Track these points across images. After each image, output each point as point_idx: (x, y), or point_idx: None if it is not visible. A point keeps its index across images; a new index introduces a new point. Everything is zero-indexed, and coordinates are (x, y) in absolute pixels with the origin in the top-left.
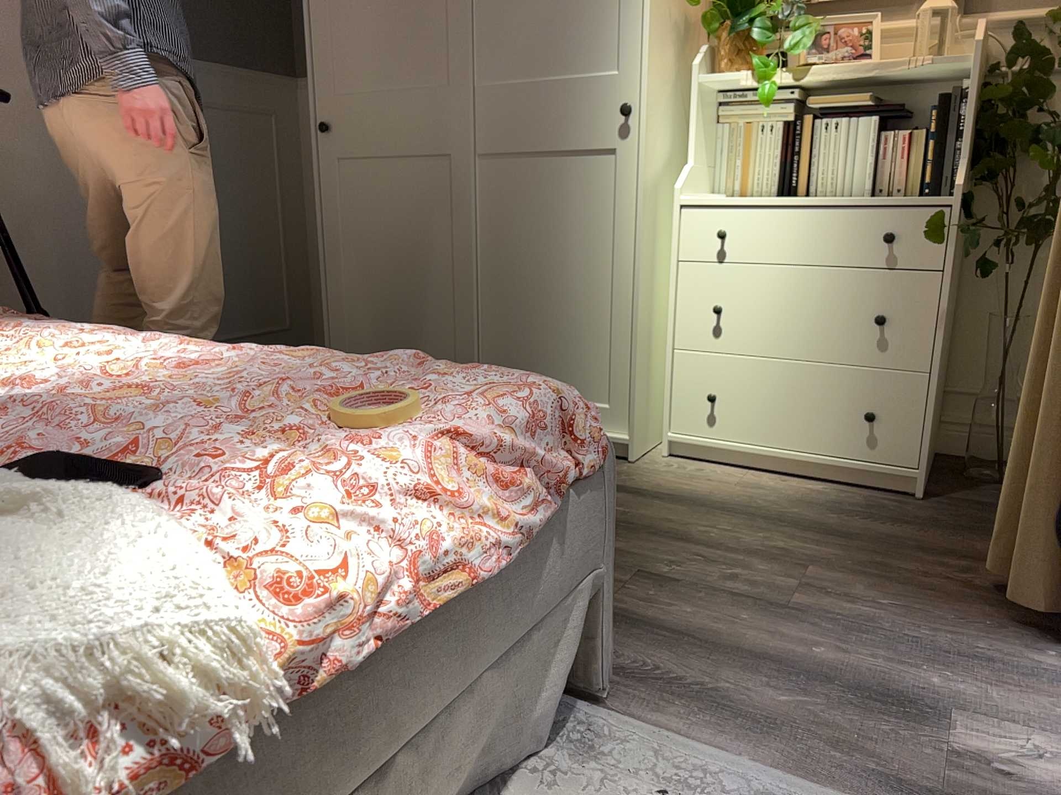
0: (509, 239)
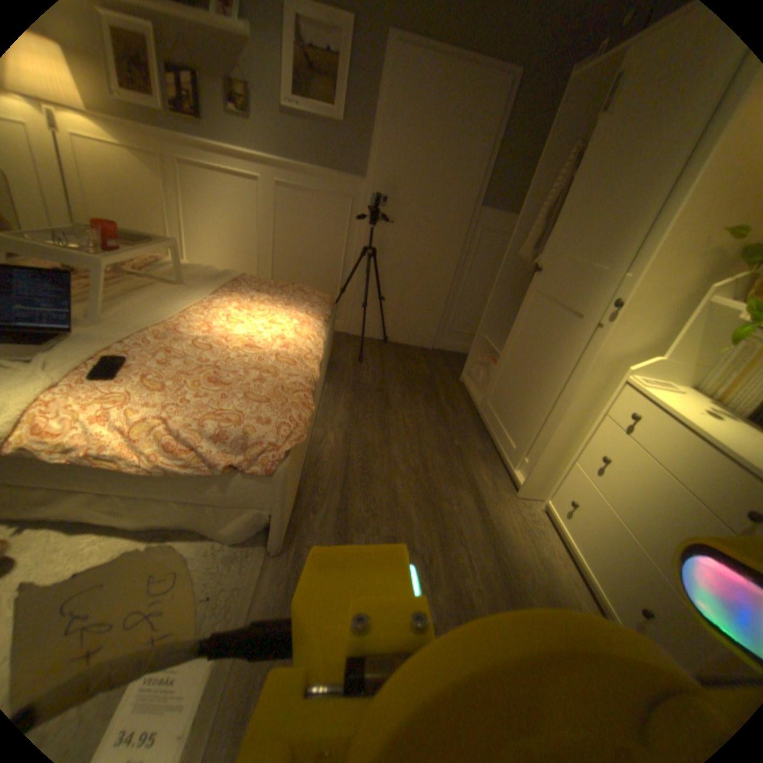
0: (538, 347)
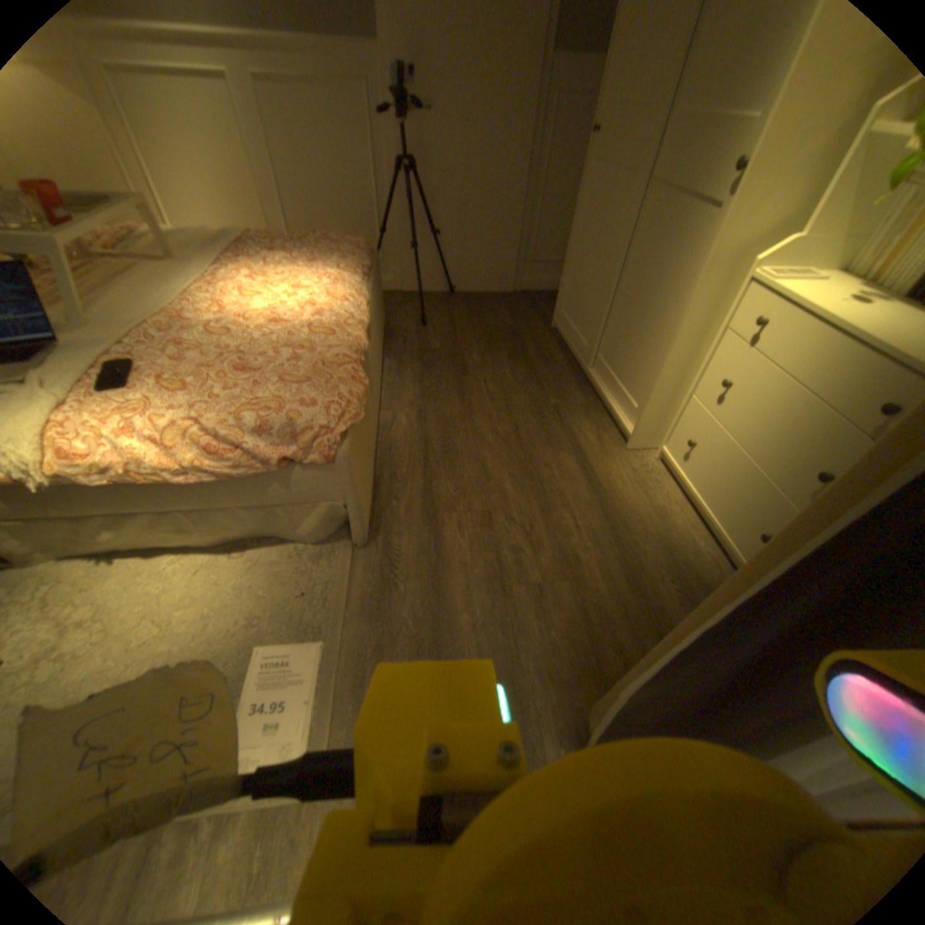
0: (644, 256)
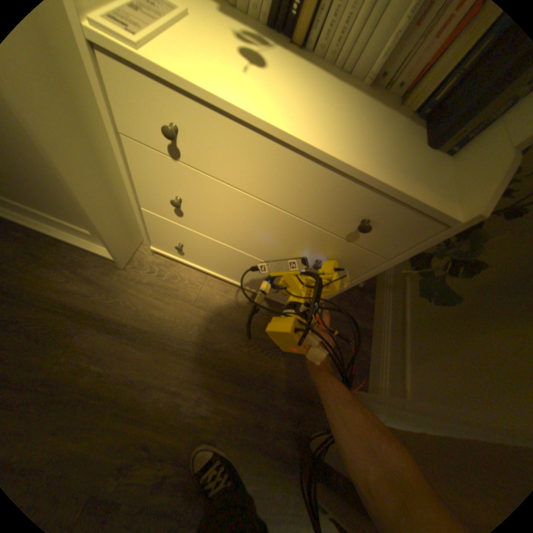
0: None
